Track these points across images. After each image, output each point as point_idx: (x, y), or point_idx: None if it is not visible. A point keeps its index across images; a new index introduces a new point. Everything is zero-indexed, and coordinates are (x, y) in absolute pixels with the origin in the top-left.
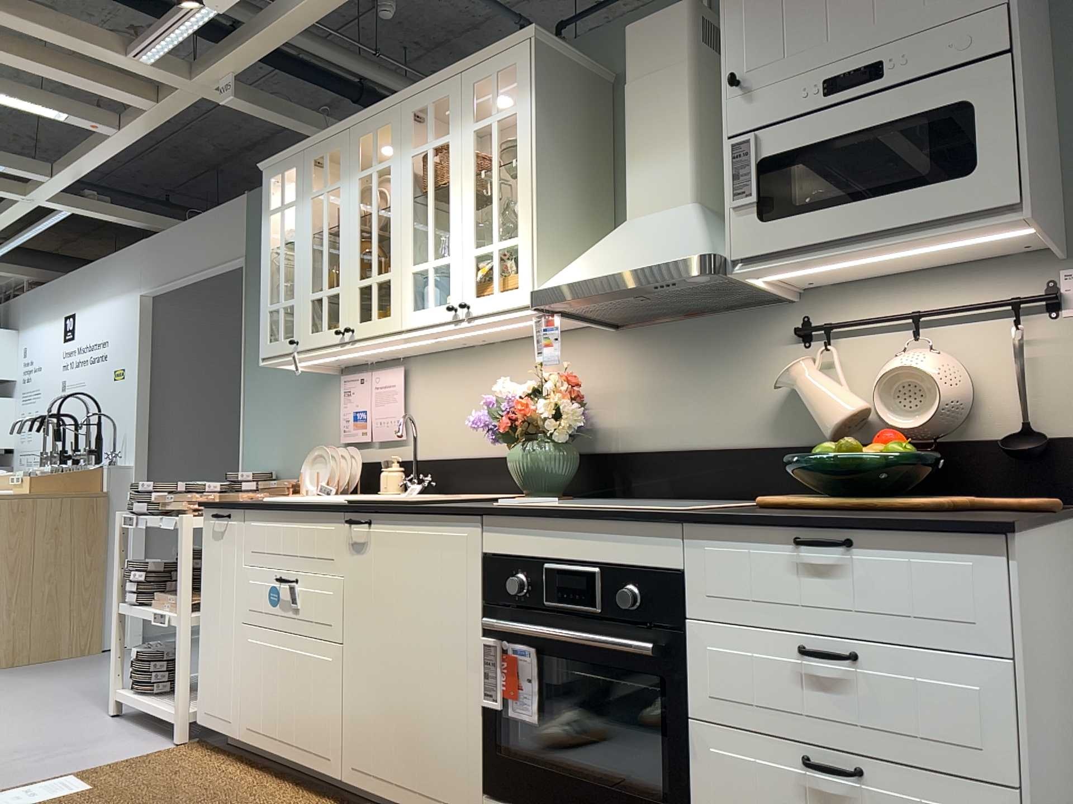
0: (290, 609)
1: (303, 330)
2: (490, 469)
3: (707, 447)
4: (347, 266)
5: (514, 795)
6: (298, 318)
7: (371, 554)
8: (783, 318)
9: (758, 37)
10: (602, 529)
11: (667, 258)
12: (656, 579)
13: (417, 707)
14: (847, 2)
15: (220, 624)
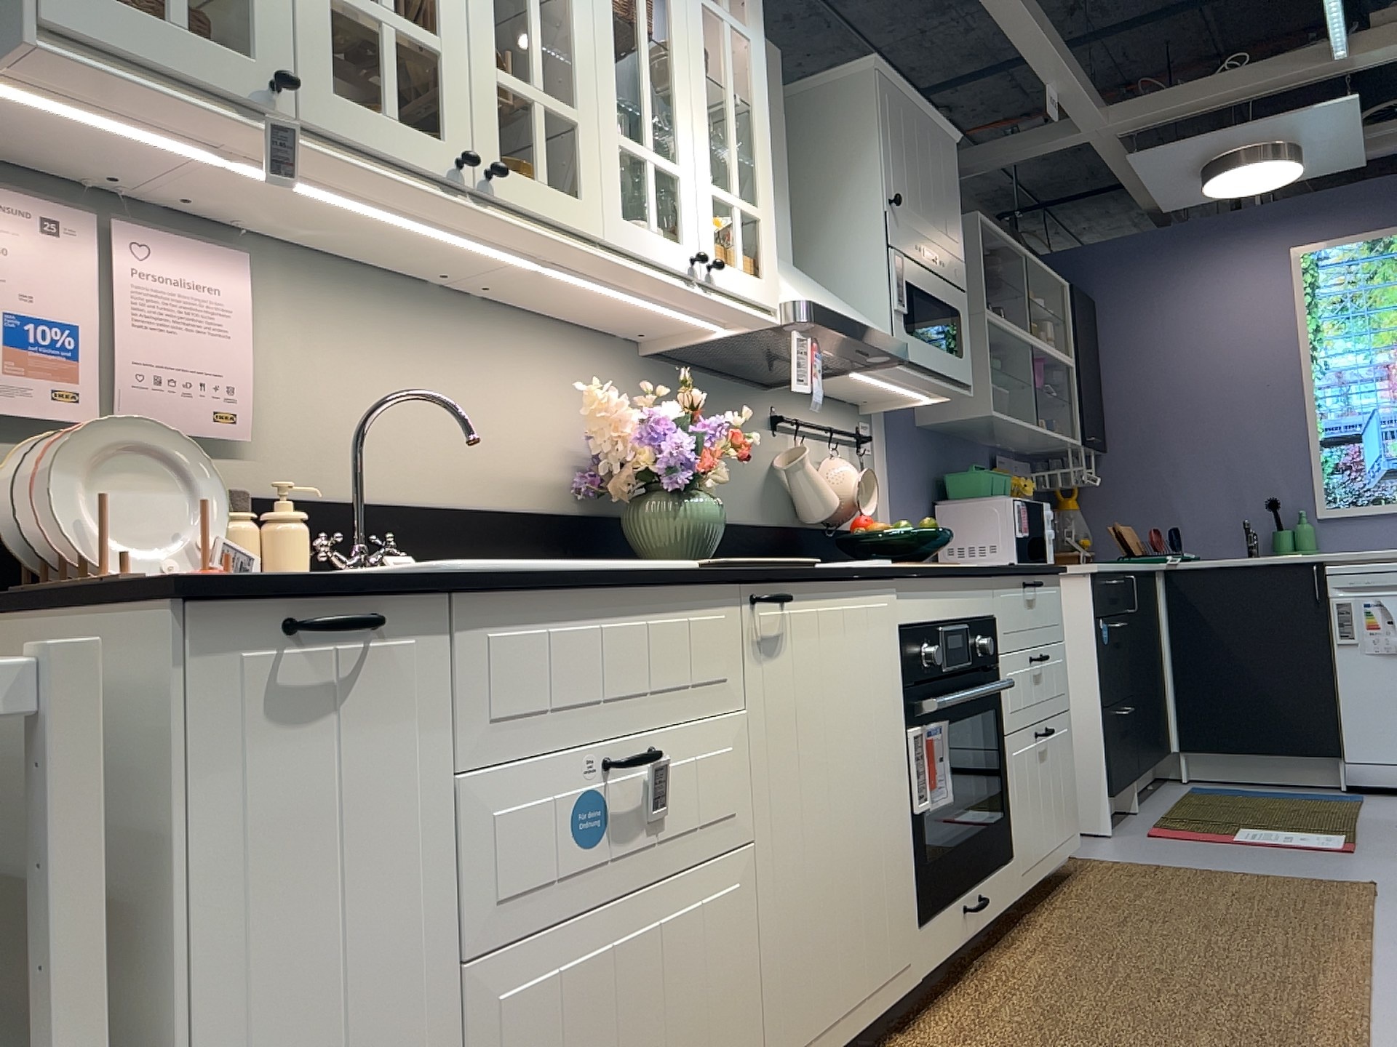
0: (639, 829)
1: (302, 64)
2: (481, 533)
3: (726, 520)
4: (465, 11)
5: (938, 898)
6: (276, 15)
7: (790, 653)
8: (765, 403)
9: (899, 177)
10: (965, 585)
11: (883, 331)
12: (988, 625)
13: (860, 867)
14: (929, 199)
15: (343, 1039)
